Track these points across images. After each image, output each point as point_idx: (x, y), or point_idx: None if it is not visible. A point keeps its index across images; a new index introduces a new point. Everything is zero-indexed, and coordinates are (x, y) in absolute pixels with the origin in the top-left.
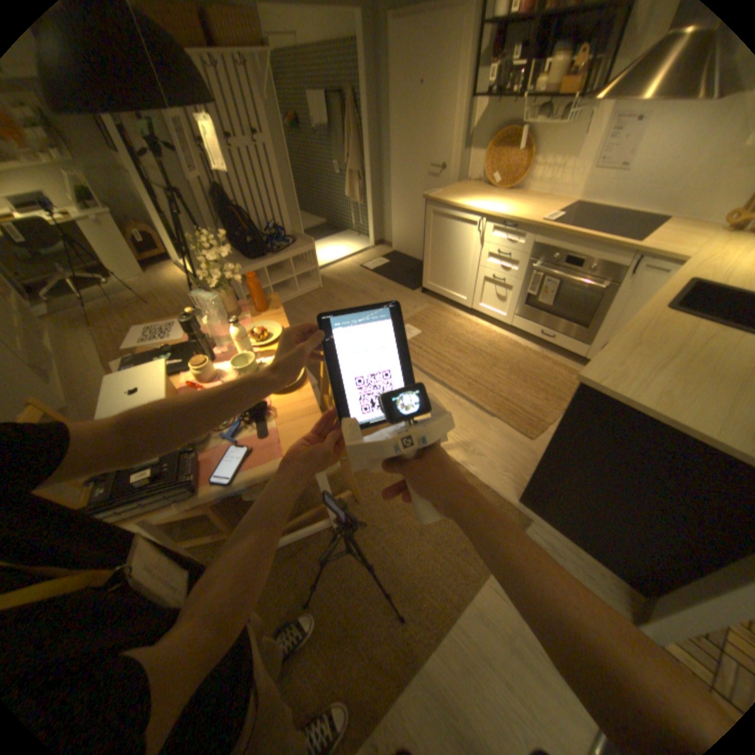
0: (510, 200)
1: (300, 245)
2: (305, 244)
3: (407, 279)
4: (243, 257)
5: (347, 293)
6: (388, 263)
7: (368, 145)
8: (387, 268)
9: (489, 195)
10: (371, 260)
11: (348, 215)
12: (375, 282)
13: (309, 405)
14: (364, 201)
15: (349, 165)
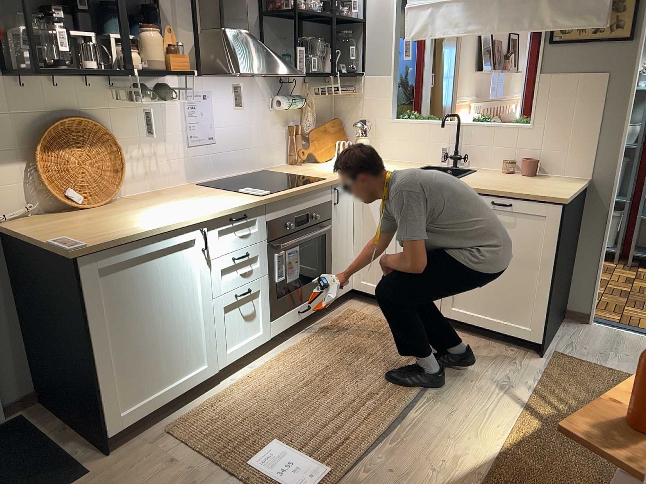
0: (164, 205)
1: None
2: None
3: None
4: None
5: None
6: None
7: None
8: None
9: (123, 212)
10: None
11: None
12: None
13: None
14: None
15: None
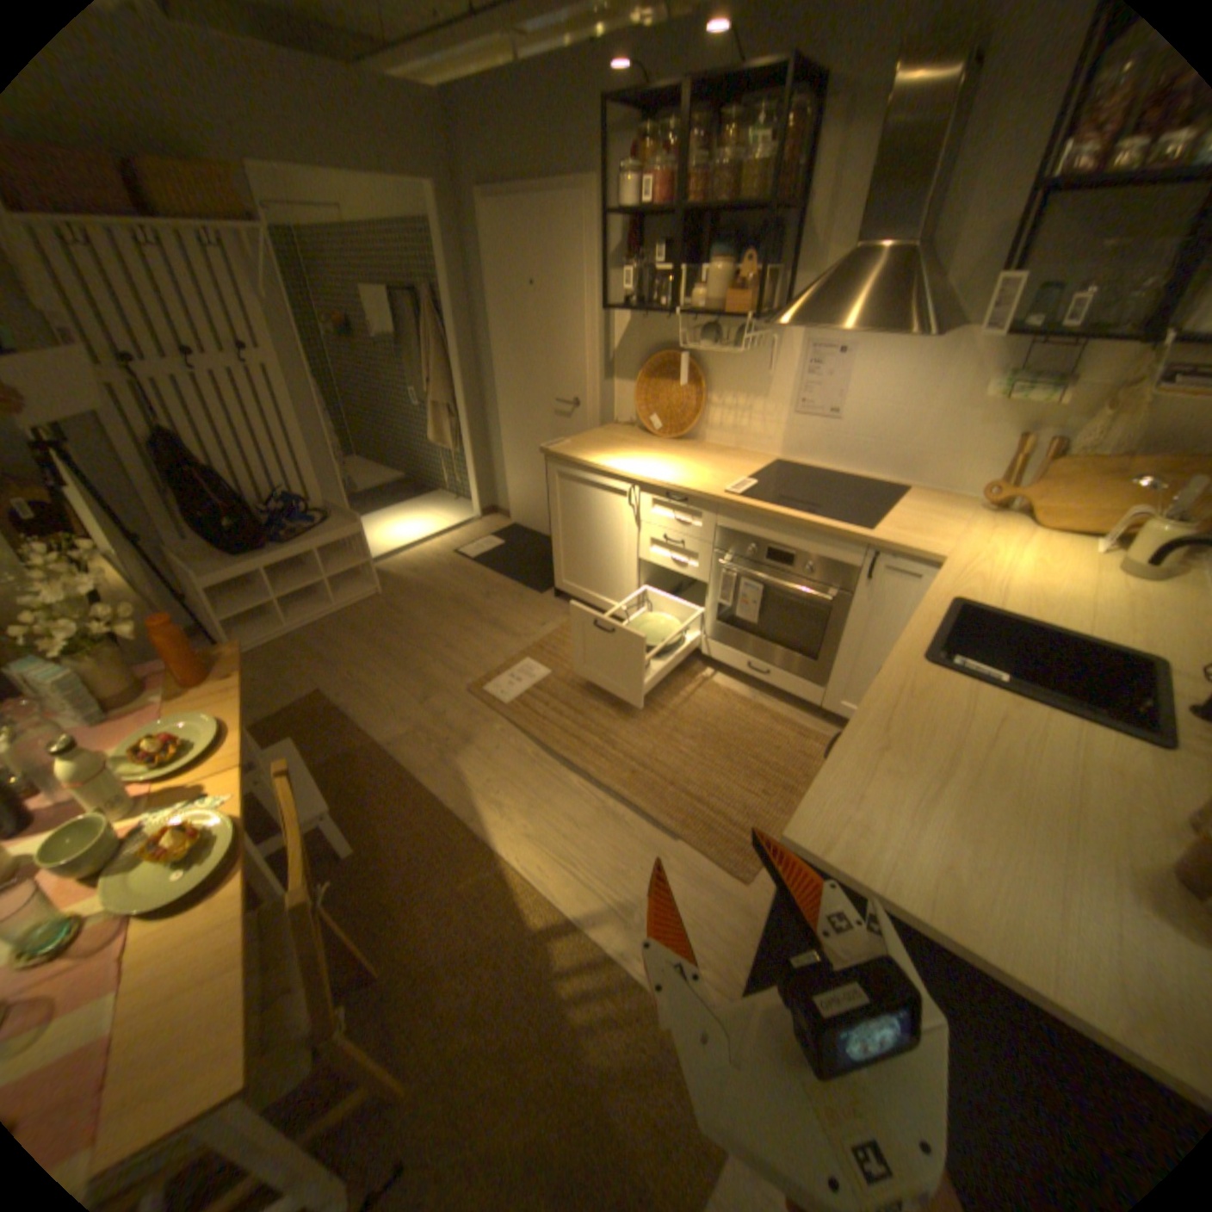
0: (677, 457)
1: (336, 525)
2: (345, 523)
3: (534, 572)
4: (221, 551)
5: (426, 601)
6: (503, 546)
7: (461, 367)
8: (501, 553)
9: (646, 448)
10: (474, 540)
11: (438, 468)
12: (477, 579)
13: (222, 943)
14: (462, 448)
15: (432, 394)
